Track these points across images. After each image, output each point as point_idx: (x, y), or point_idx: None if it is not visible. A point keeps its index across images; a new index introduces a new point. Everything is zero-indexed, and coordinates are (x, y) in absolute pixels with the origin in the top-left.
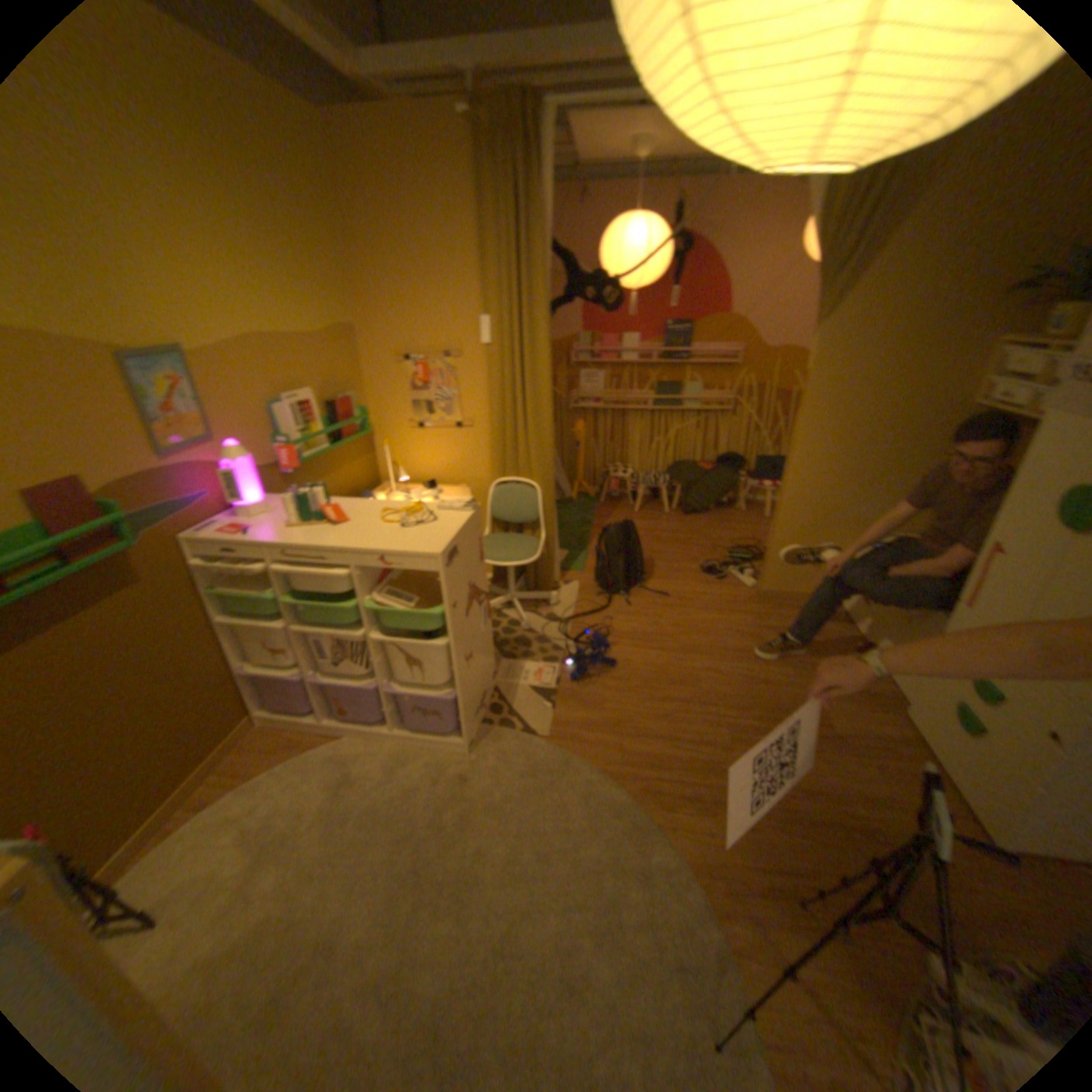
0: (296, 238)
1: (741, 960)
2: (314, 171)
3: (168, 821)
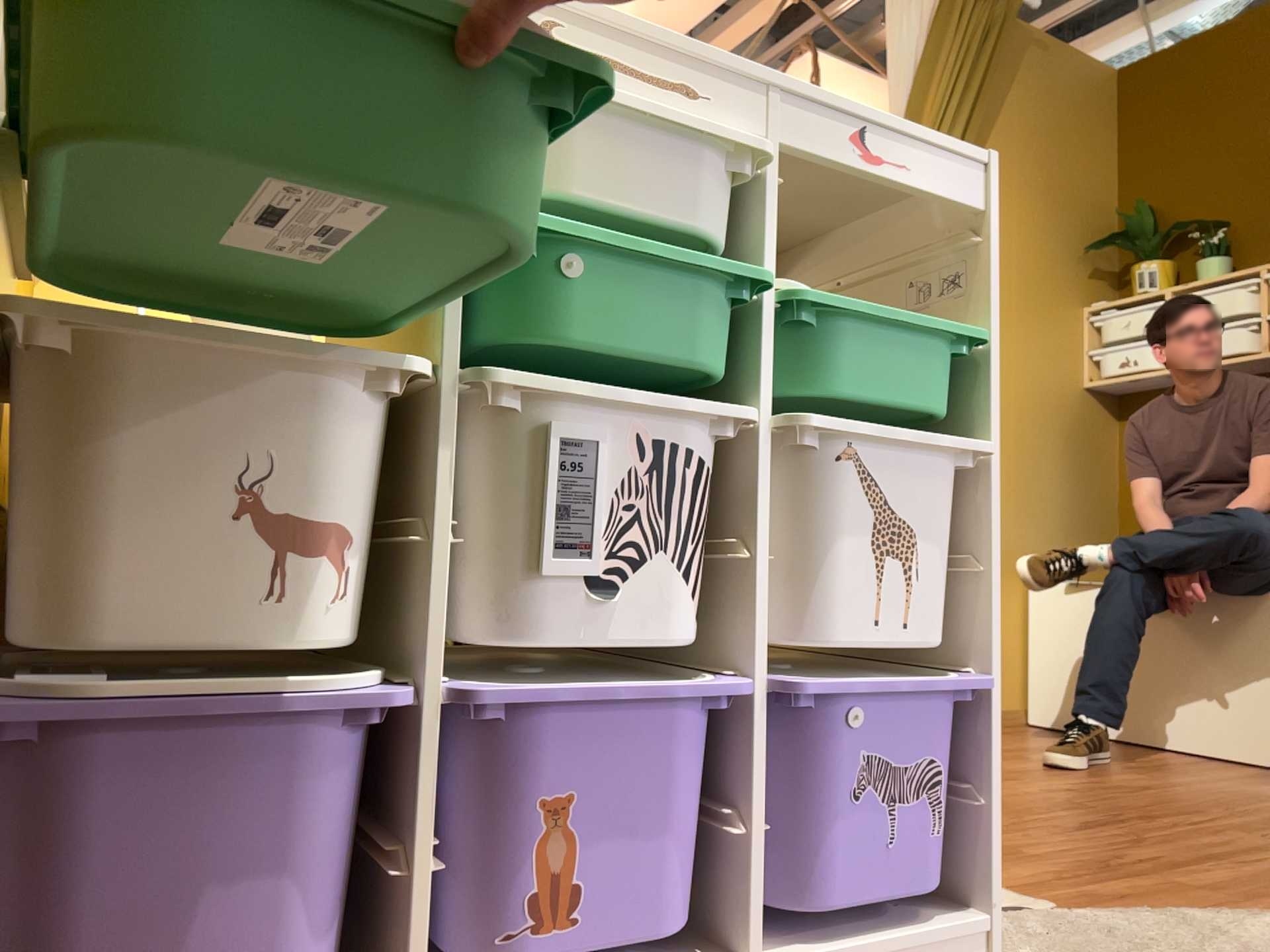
0: None
1: None
2: None
3: None
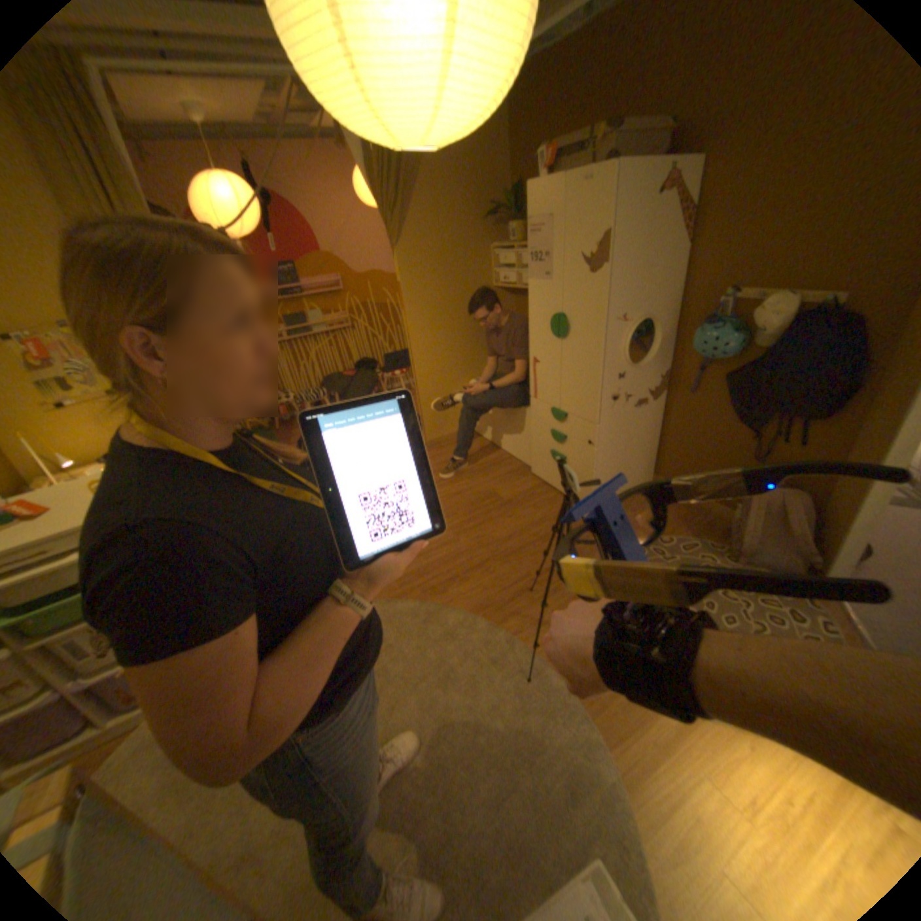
0: None
1: (517, 636)
2: None
3: None
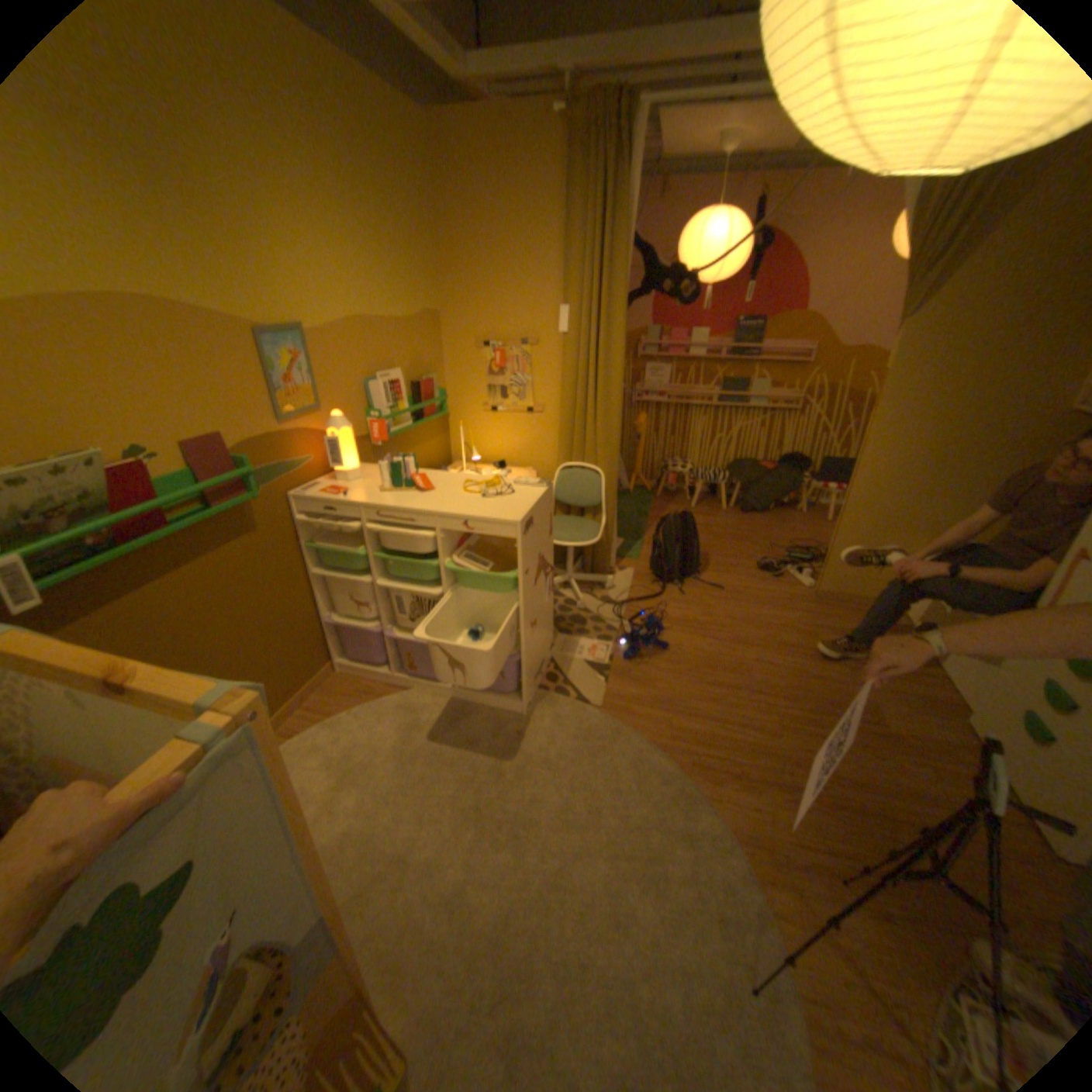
0: (399, 230)
1: (782, 923)
2: (418, 167)
3: None
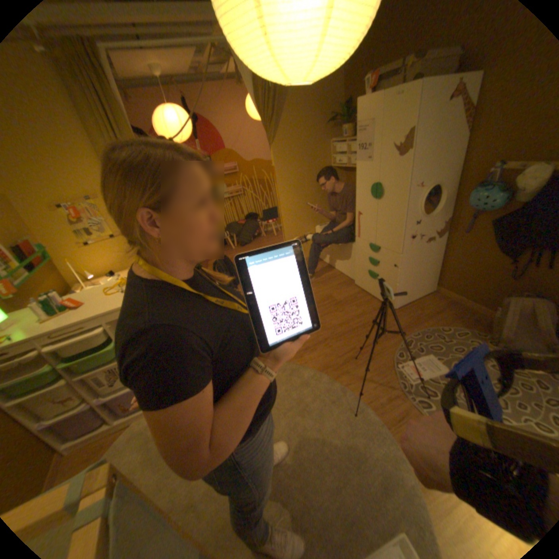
0: None
1: (348, 387)
2: None
3: None
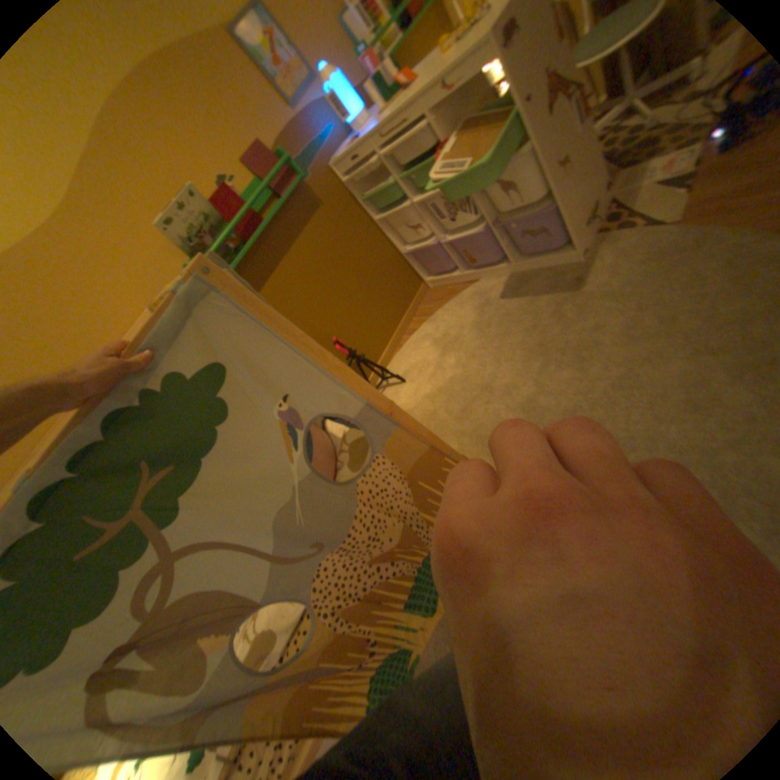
0: None
1: None
2: None
3: (401, 339)
